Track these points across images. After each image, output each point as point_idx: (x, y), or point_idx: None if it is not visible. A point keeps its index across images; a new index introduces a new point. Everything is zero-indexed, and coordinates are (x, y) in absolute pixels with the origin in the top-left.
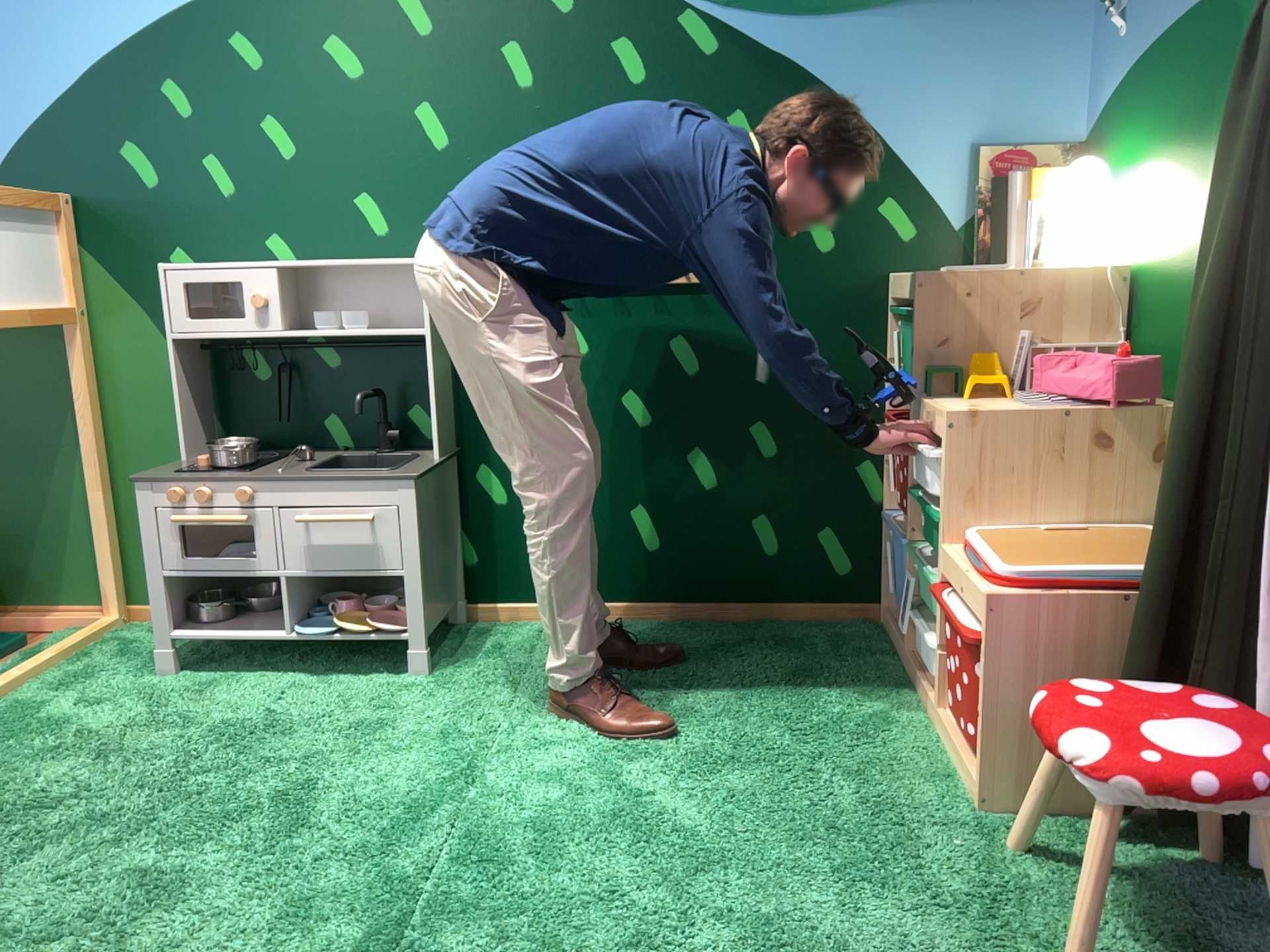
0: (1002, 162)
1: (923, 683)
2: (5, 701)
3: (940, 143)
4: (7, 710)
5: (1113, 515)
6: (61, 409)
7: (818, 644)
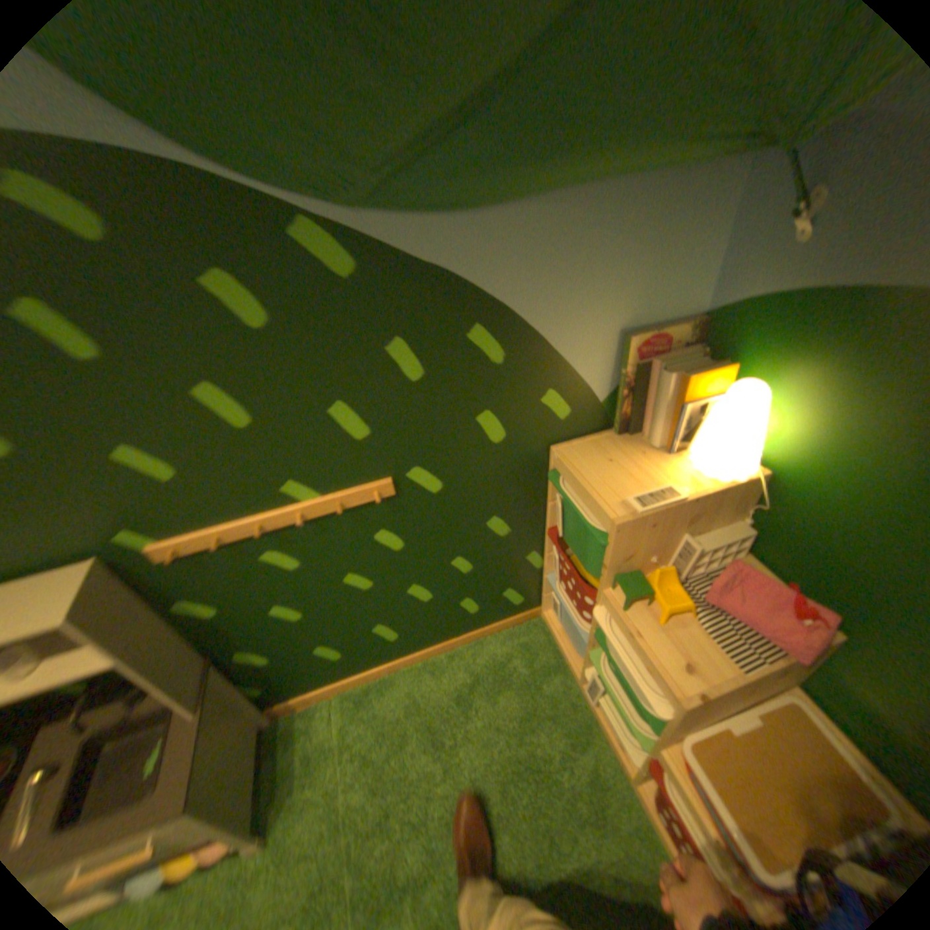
0: (650, 347)
1: (610, 736)
2: None
3: (598, 334)
4: None
5: (771, 698)
6: None
7: (517, 667)
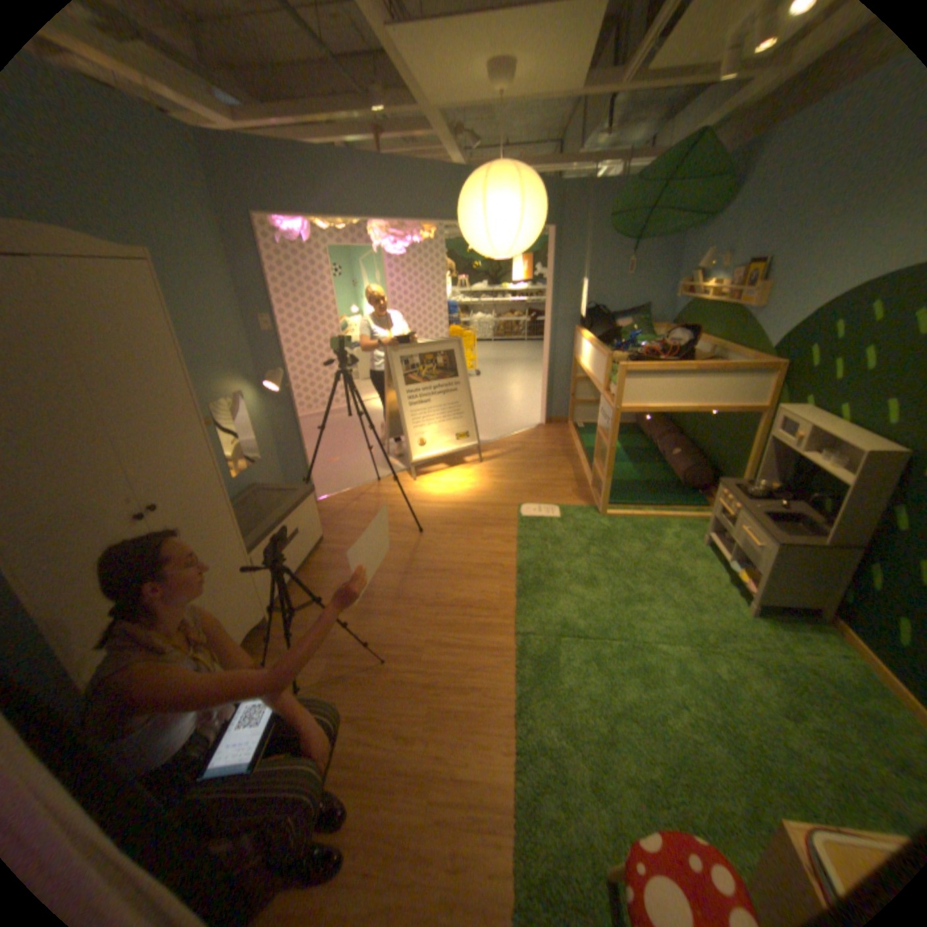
0: None
1: None
2: (666, 520)
3: None
4: (662, 523)
5: None
6: (755, 439)
7: None
